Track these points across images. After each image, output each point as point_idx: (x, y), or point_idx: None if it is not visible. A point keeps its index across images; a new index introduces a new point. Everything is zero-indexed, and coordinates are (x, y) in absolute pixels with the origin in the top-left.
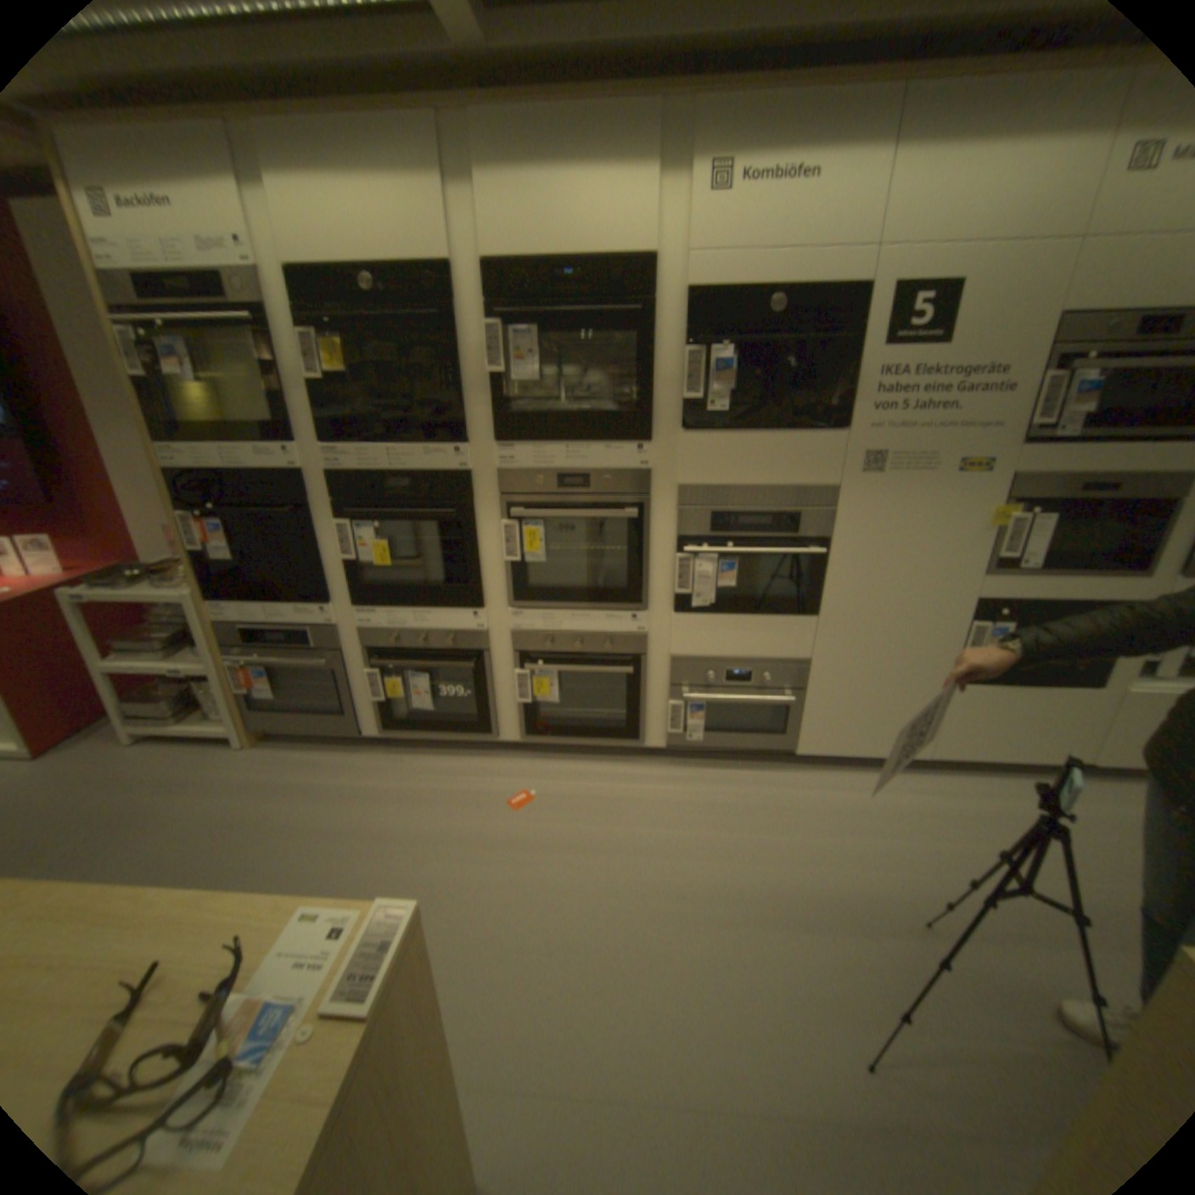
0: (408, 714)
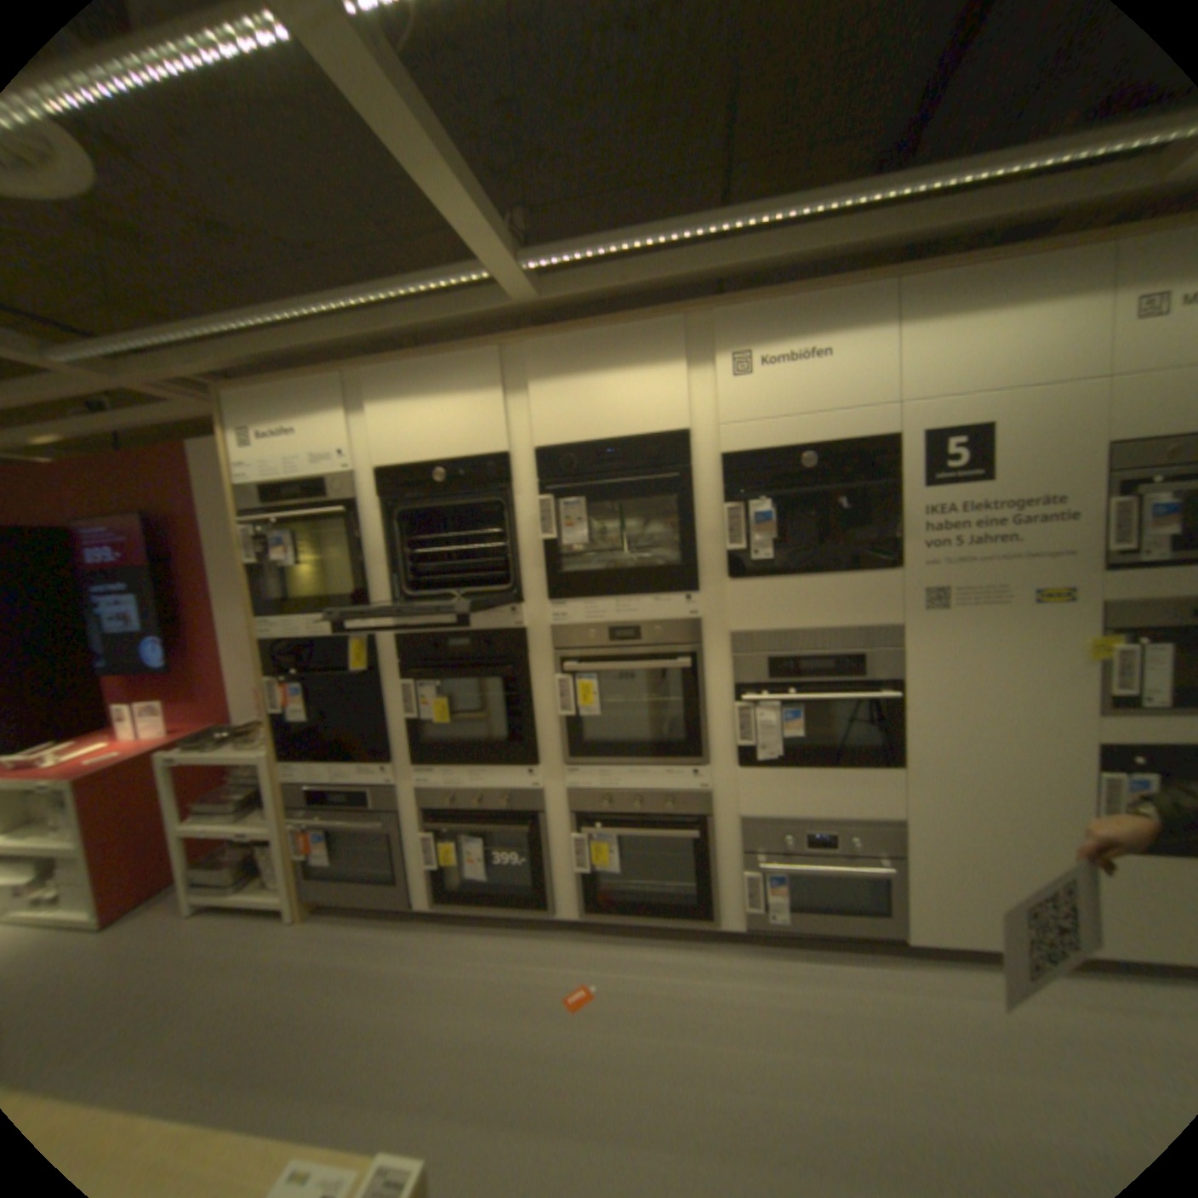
0: (458, 885)
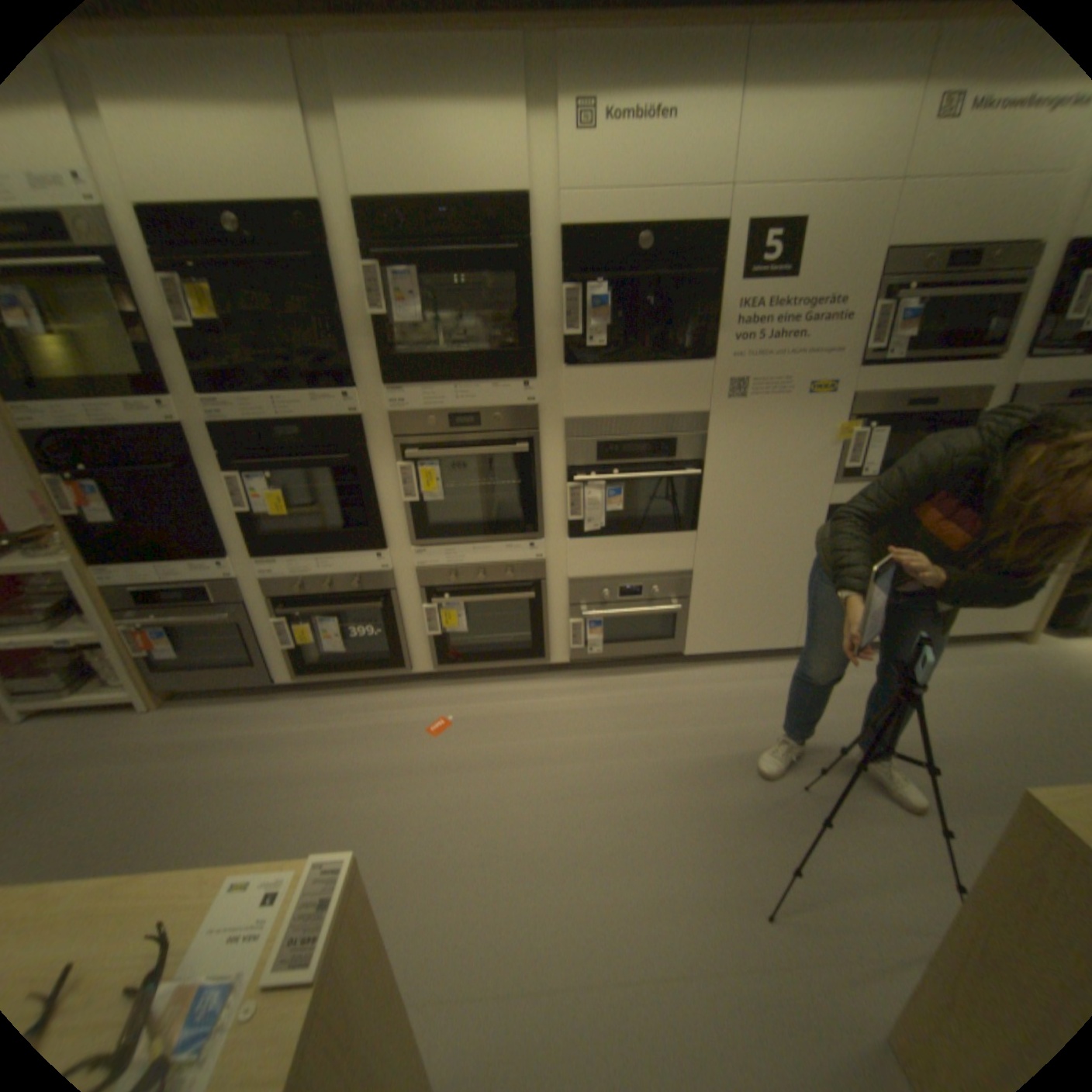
0: (319, 658)
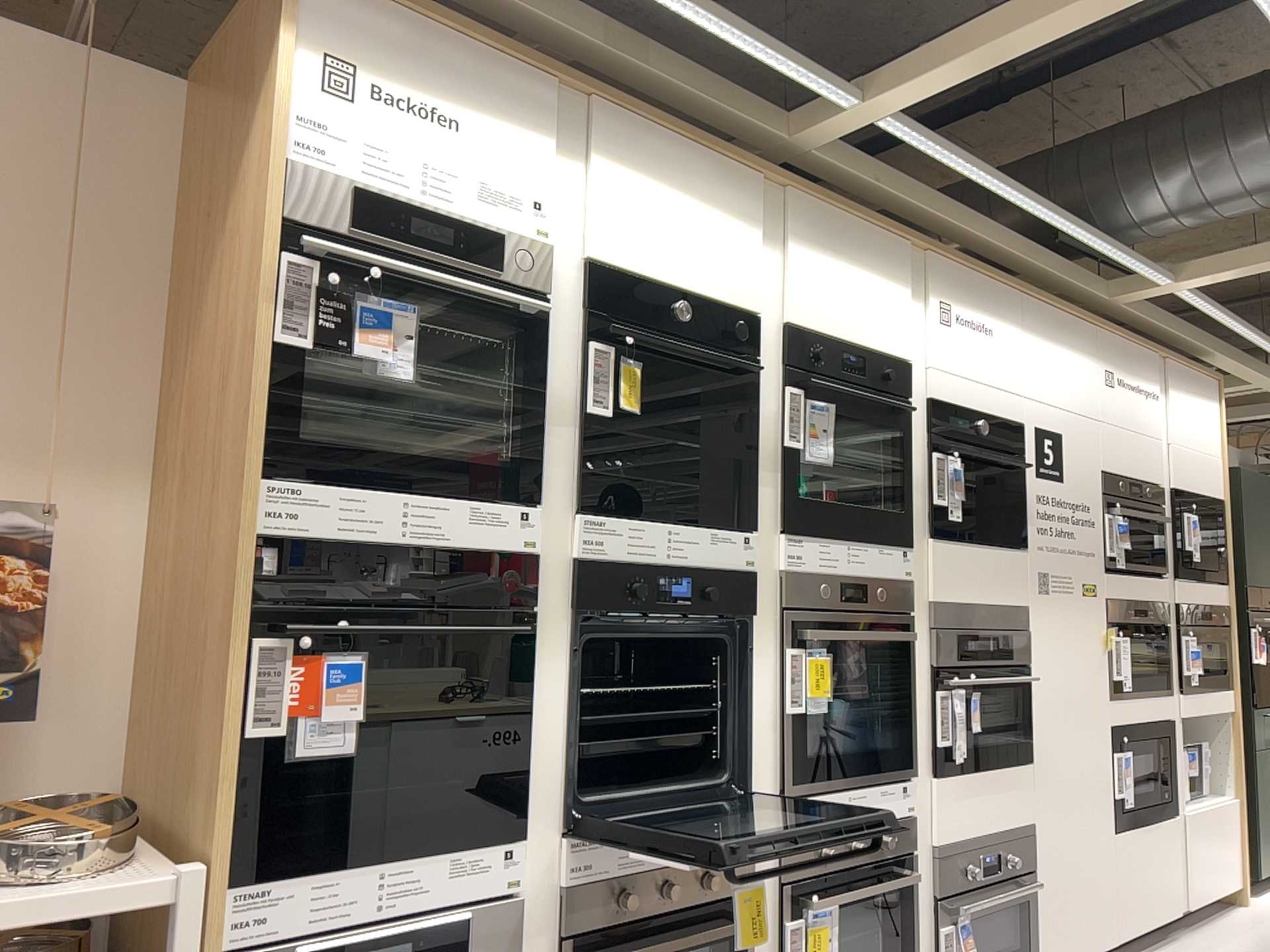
0: None
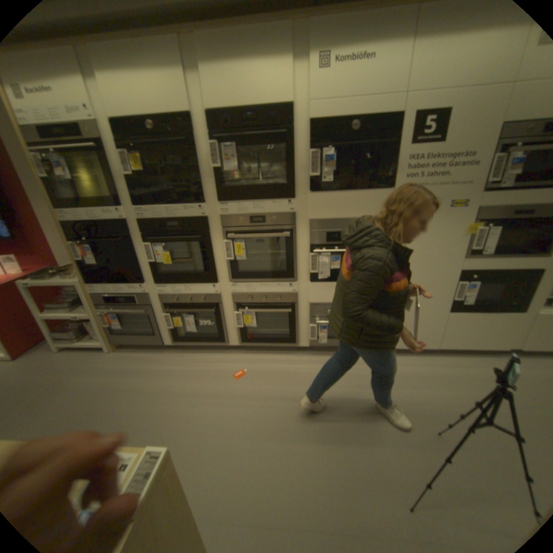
0: (185, 334)
